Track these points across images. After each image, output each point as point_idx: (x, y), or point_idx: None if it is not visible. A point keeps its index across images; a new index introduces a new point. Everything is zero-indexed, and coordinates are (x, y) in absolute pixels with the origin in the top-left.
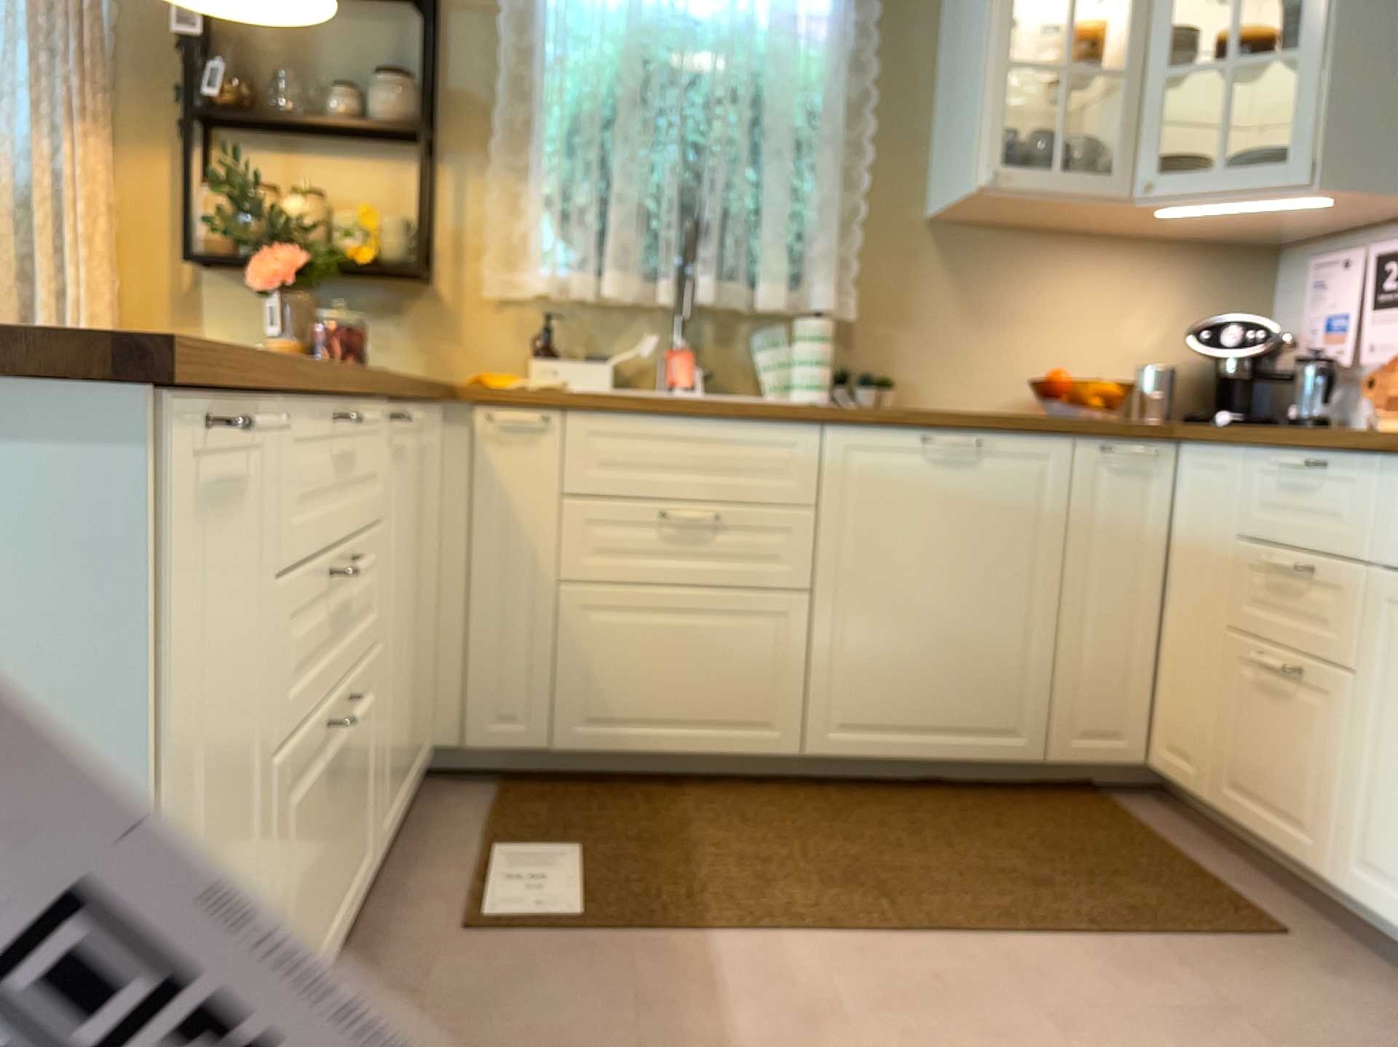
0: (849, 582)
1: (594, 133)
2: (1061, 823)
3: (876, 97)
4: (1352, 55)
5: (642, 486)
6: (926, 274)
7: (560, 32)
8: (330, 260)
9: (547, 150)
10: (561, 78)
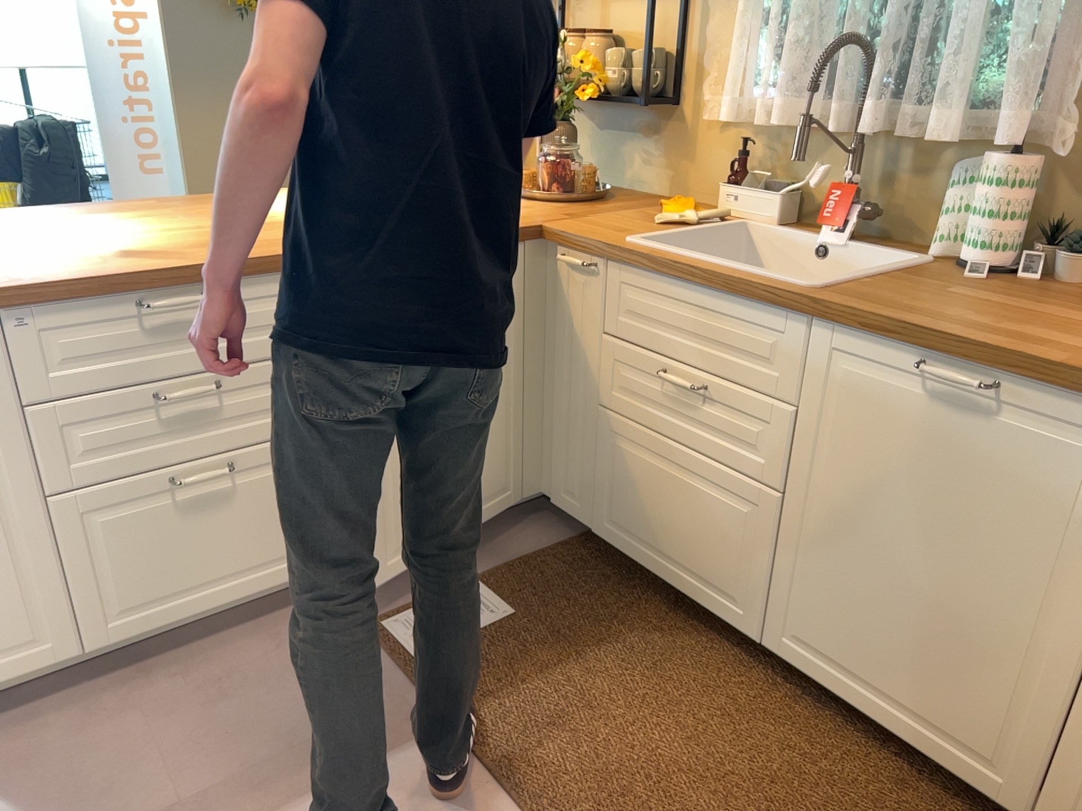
0: (817, 497)
1: None
2: None
3: None
4: None
5: (655, 339)
6: None
7: None
8: (570, 99)
9: None
10: None
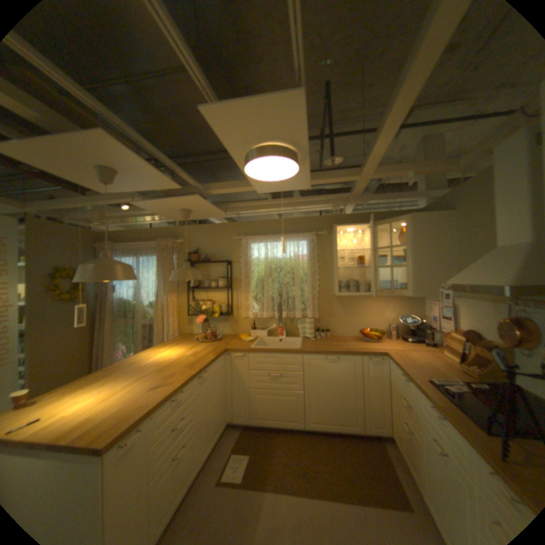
0: (312, 389)
1: (261, 284)
2: (366, 455)
3: (318, 271)
4: (418, 266)
5: (265, 368)
6: (335, 305)
7: (253, 265)
8: (211, 316)
9: (251, 288)
10: (254, 273)
